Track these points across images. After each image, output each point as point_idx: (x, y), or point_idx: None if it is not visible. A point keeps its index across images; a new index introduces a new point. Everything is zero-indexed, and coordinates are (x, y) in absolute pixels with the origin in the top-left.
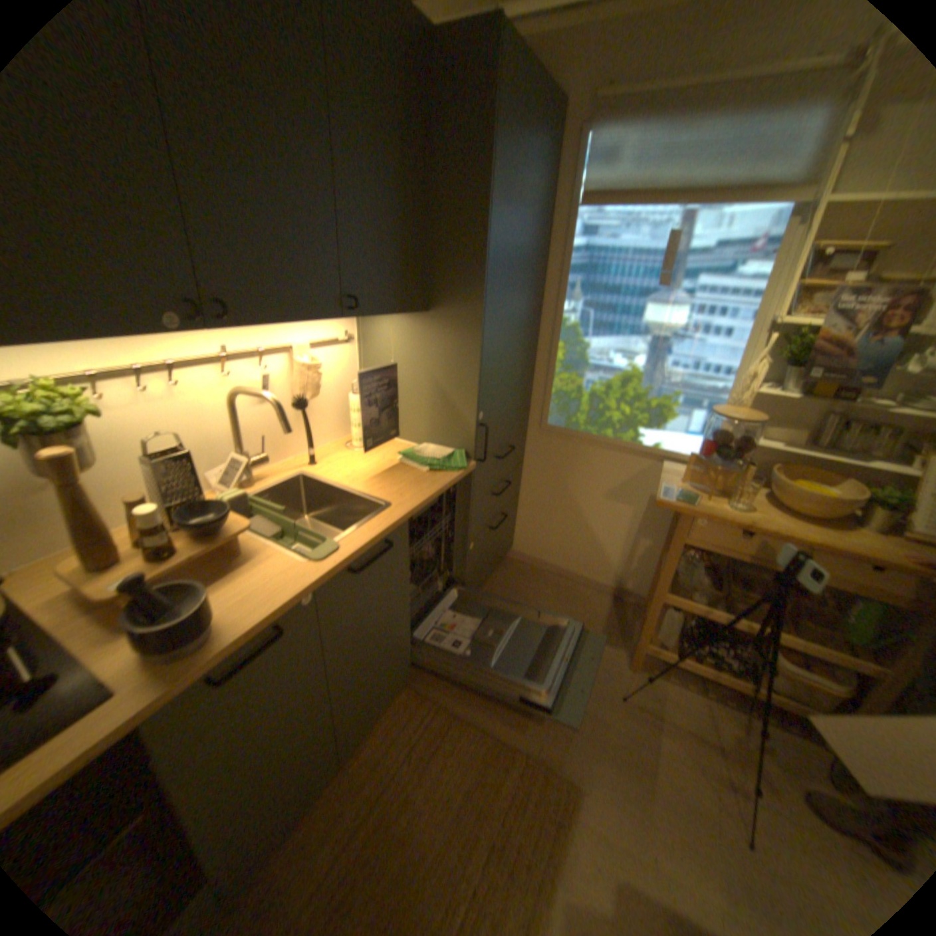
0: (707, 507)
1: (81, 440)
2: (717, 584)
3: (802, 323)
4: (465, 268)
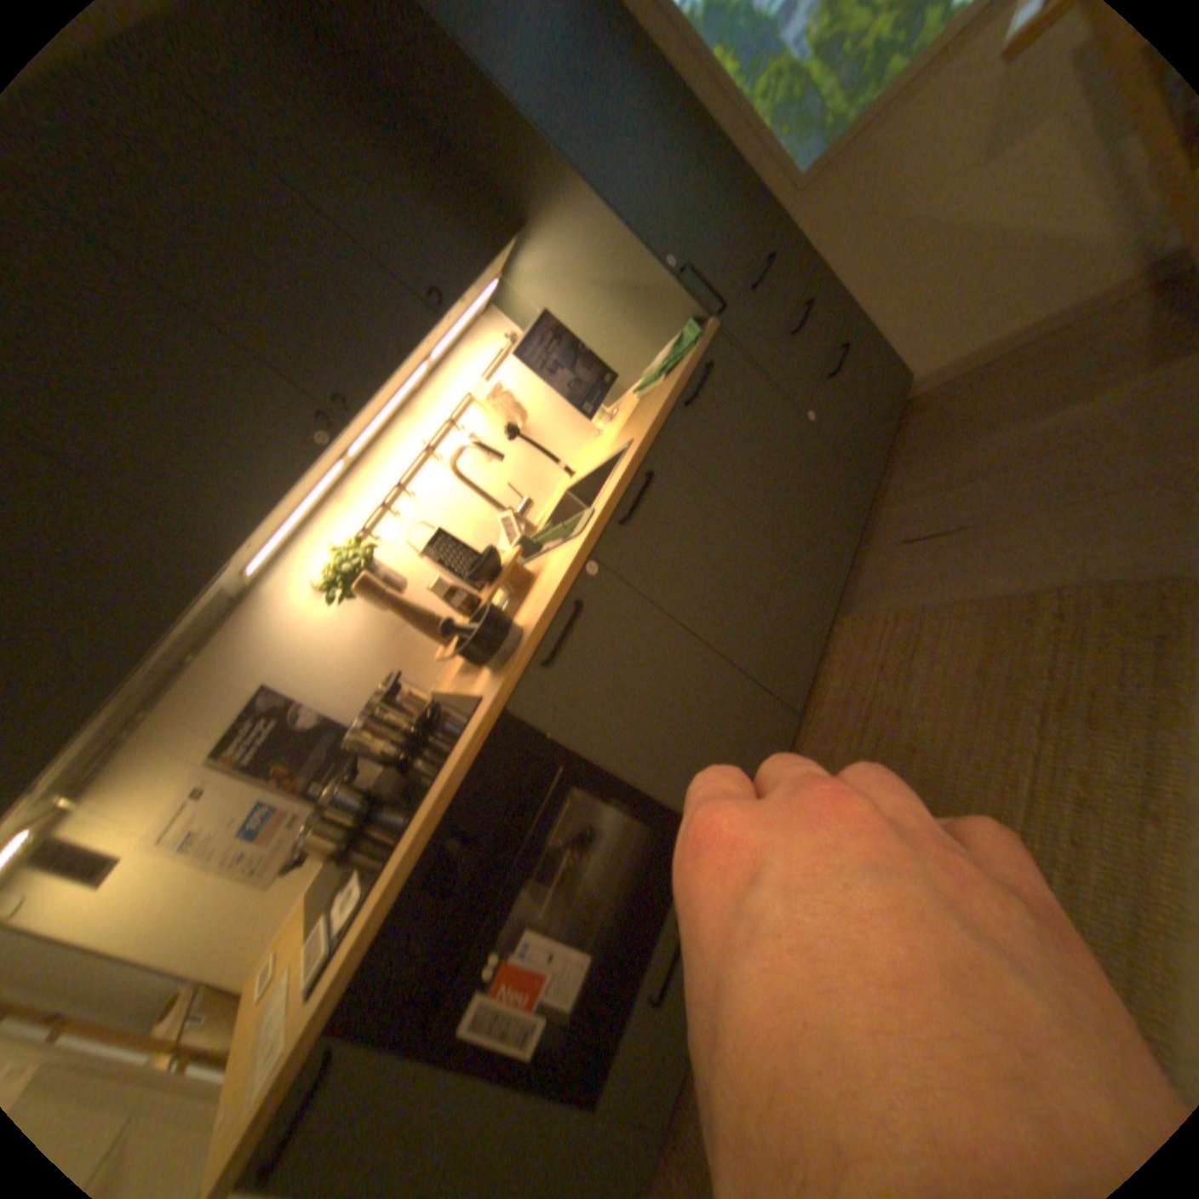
0: None
1: (379, 564)
2: None
3: None
4: (496, 123)
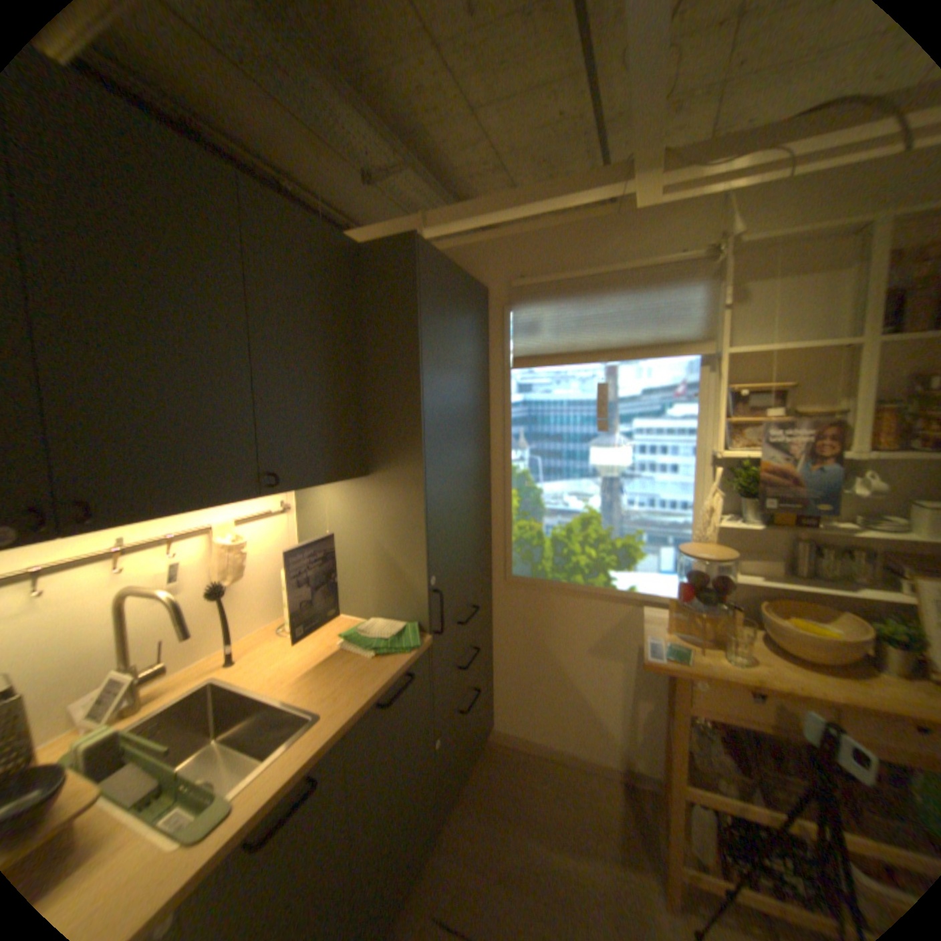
0: (703, 664)
1: None
2: (742, 761)
3: (741, 455)
4: (402, 431)
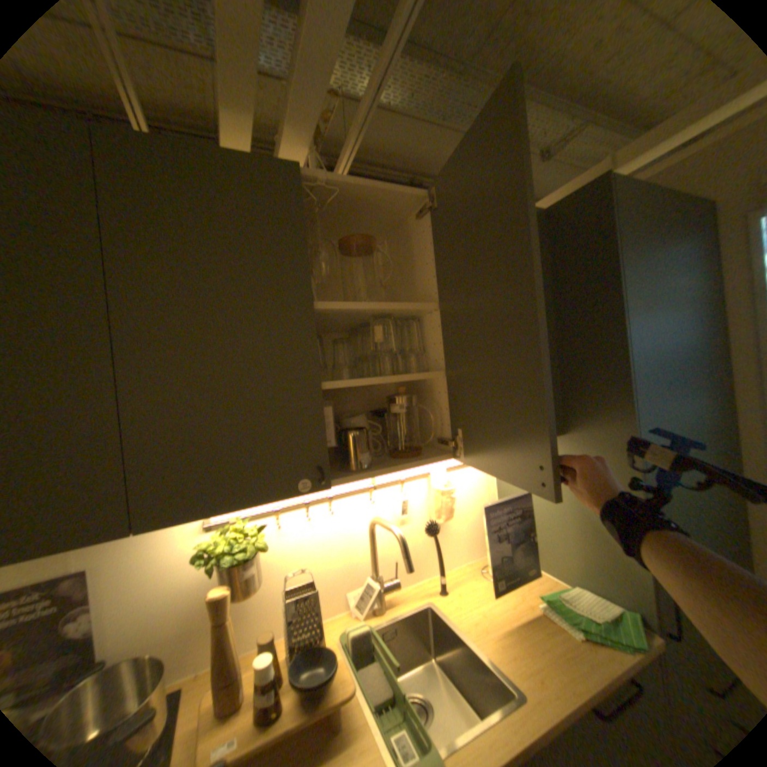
0: None
1: (252, 570)
2: None
3: None
4: (606, 386)
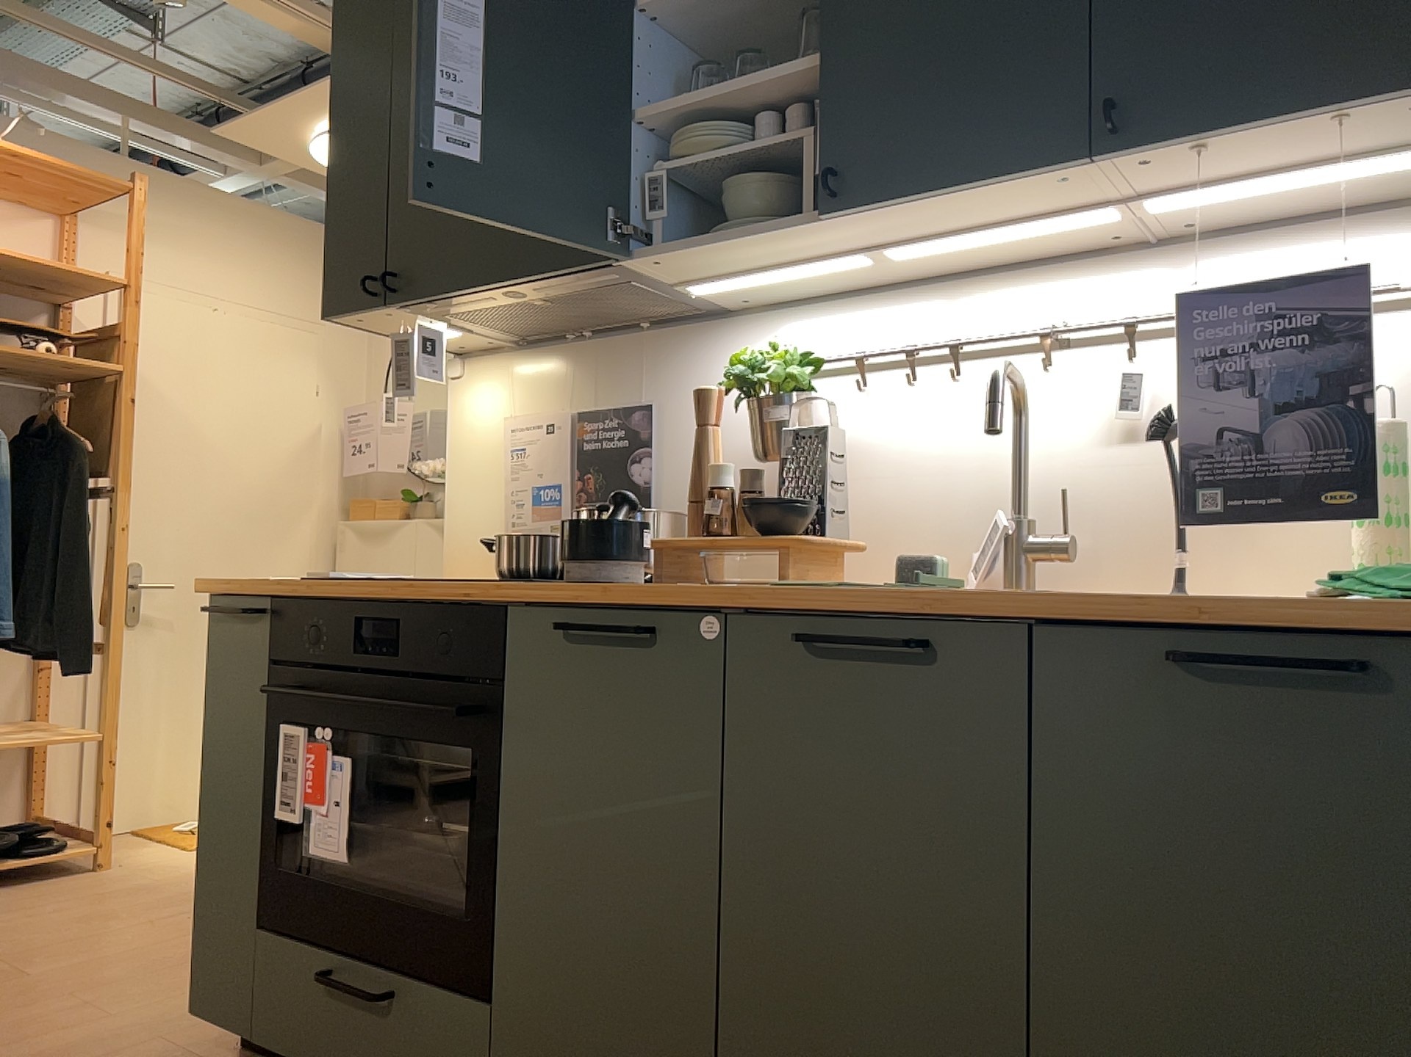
0: None
1: (782, 408)
2: None
3: None
4: None
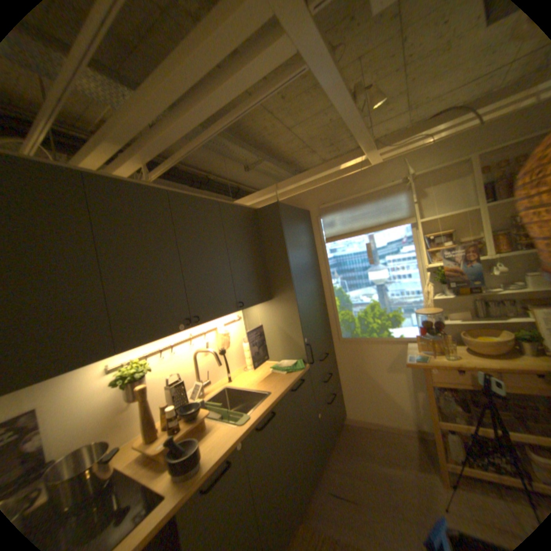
0: (434, 361)
1: (145, 382)
2: (466, 409)
3: (438, 265)
4: (283, 279)
